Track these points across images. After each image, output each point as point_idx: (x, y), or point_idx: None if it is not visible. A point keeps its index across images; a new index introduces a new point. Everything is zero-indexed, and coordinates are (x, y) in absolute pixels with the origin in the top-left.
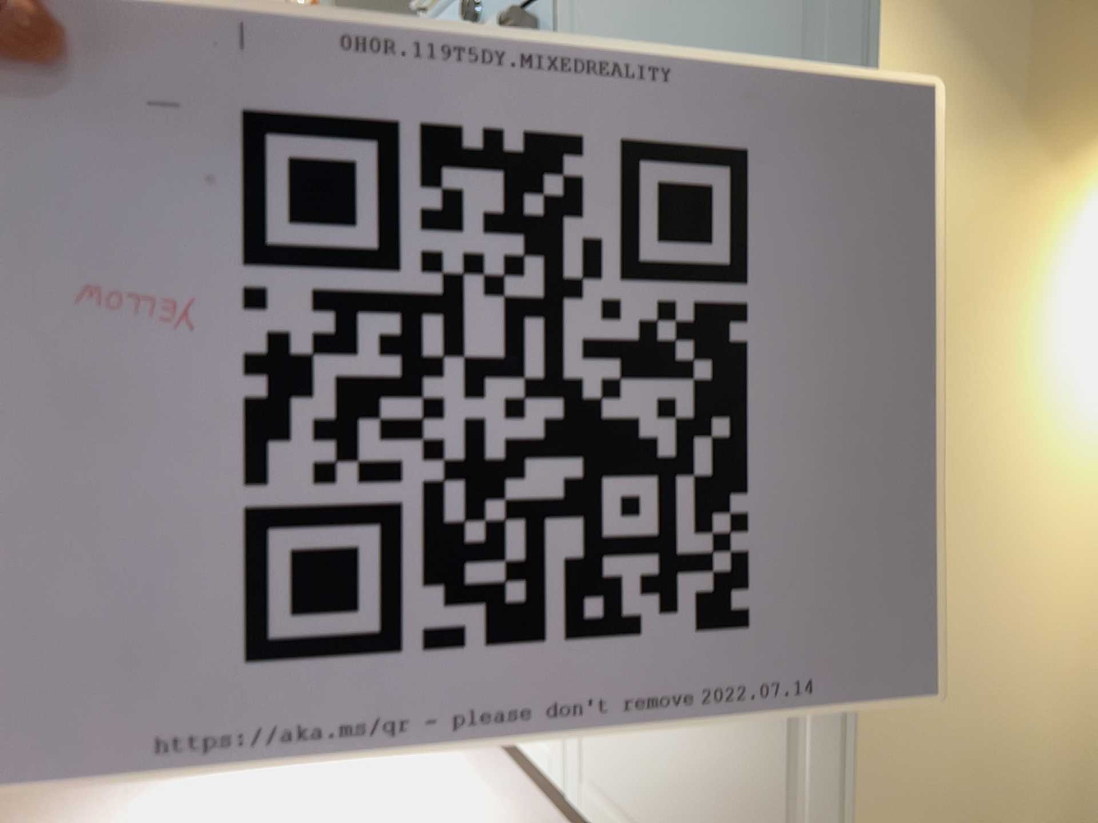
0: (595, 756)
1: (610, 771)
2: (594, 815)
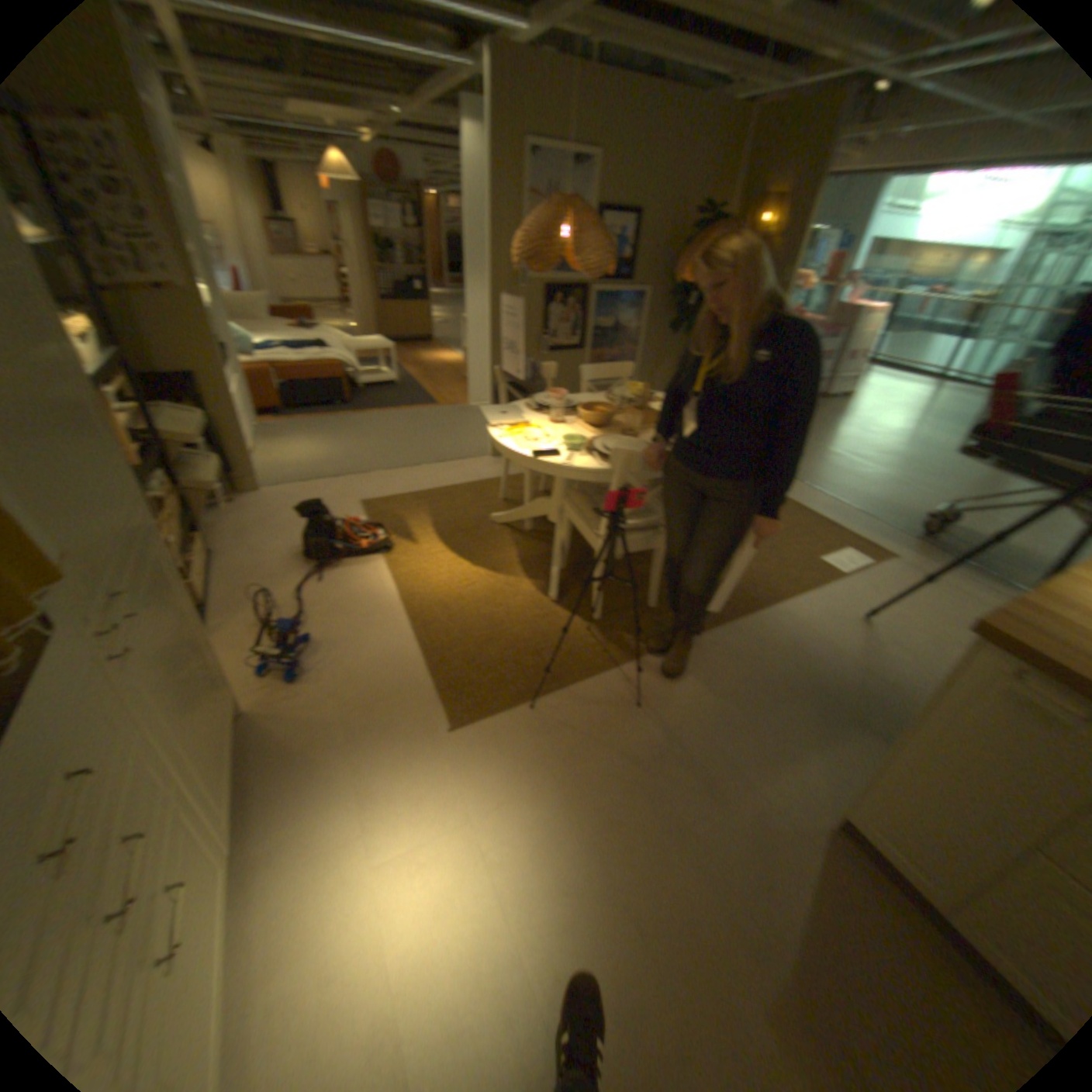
0: (212, 814)
1: (214, 798)
2: (224, 833)
